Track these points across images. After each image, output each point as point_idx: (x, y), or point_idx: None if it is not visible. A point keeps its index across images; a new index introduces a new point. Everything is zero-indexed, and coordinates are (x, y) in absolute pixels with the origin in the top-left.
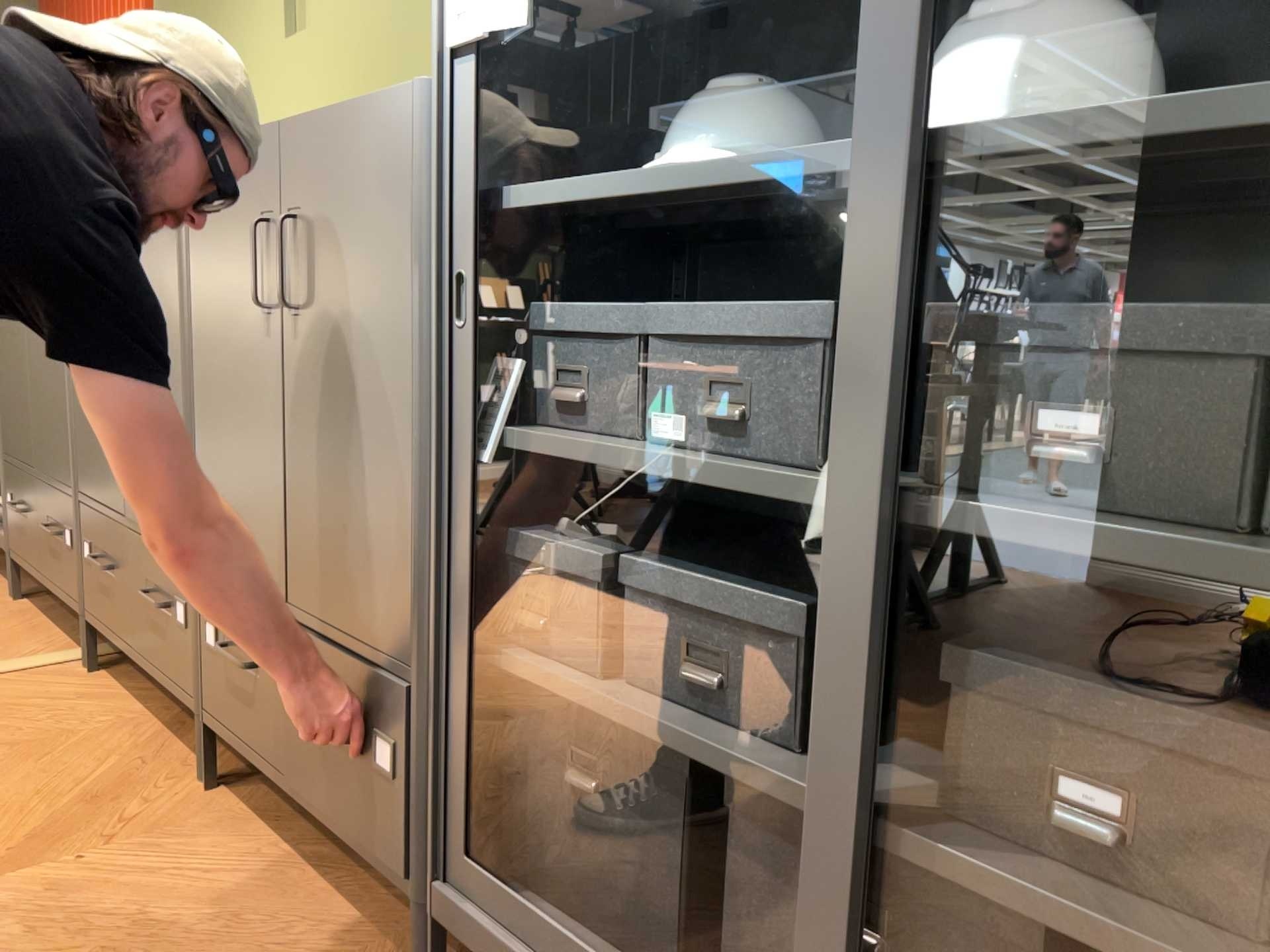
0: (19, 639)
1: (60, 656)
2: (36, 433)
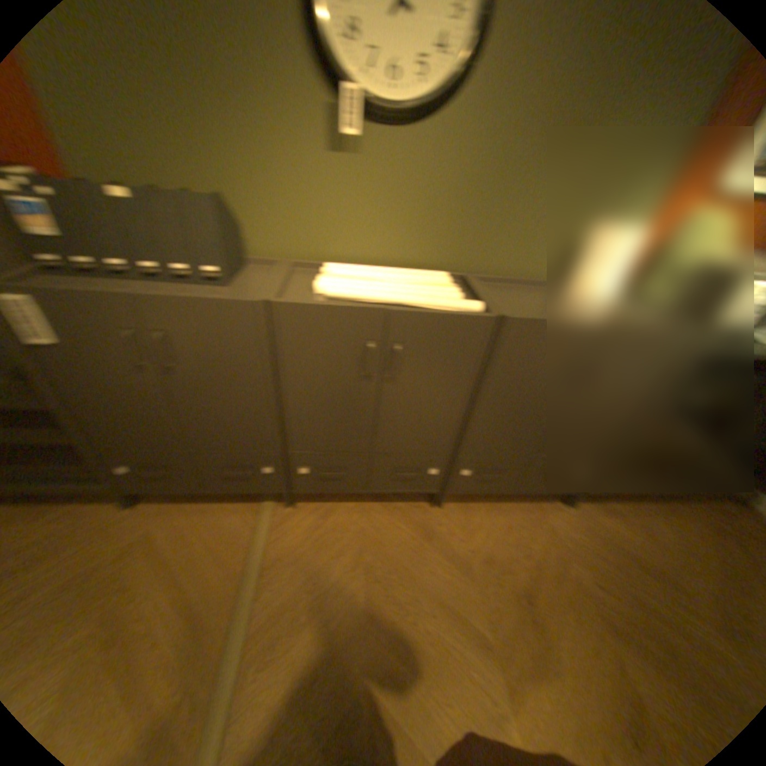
0: (215, 521)
1: (270, 512)
2: (196, 433)
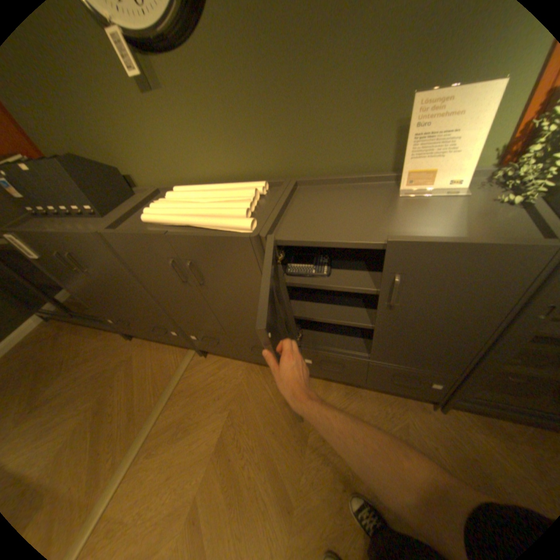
0: (160, 357)
1: (188, 357)
2: (123, 308)
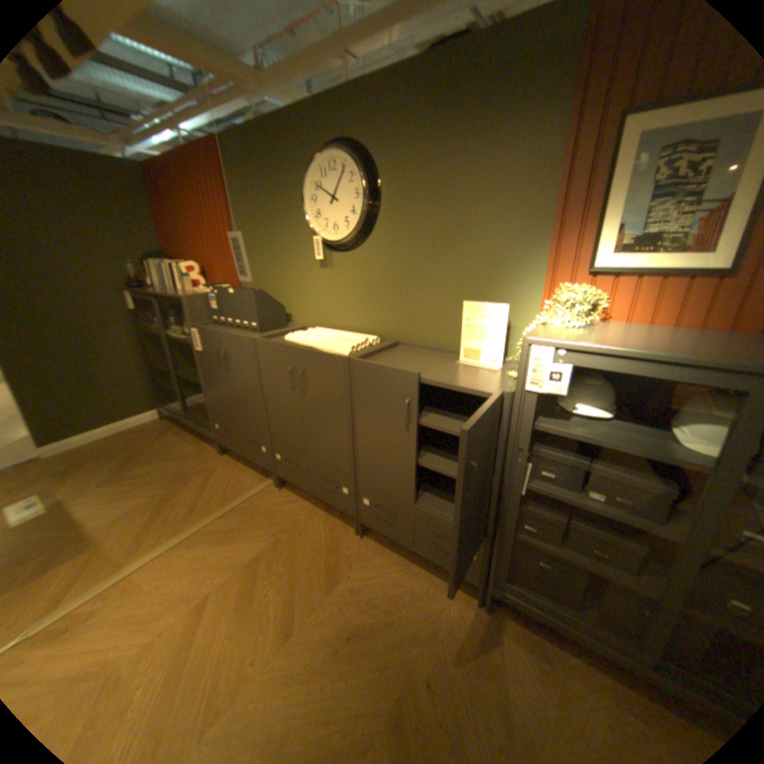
0: (240, 477)
1: (264, 484)
2: (236, 411)
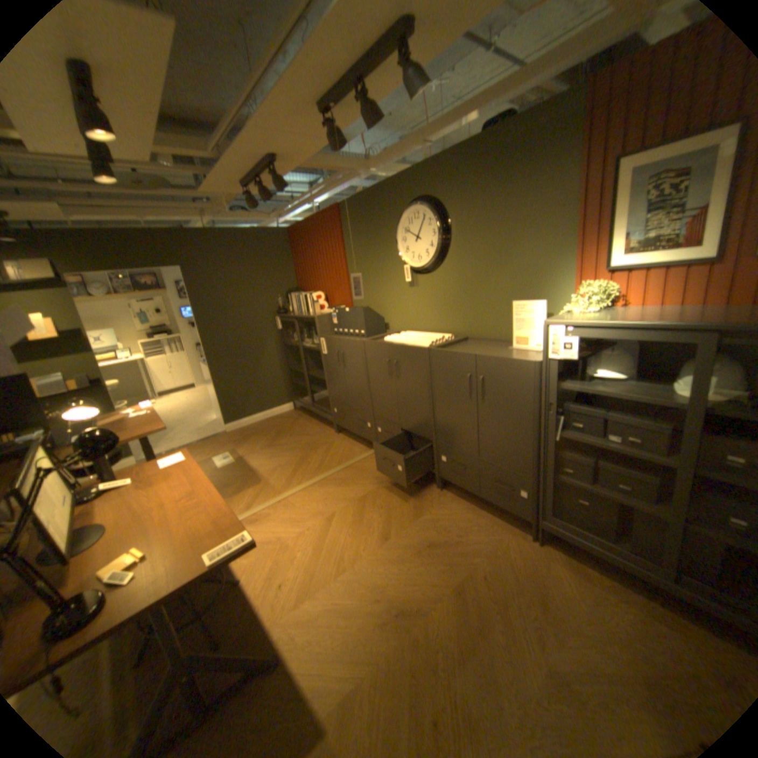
0: (352, 447)
1: (369, 453)
2: (350, 396)
